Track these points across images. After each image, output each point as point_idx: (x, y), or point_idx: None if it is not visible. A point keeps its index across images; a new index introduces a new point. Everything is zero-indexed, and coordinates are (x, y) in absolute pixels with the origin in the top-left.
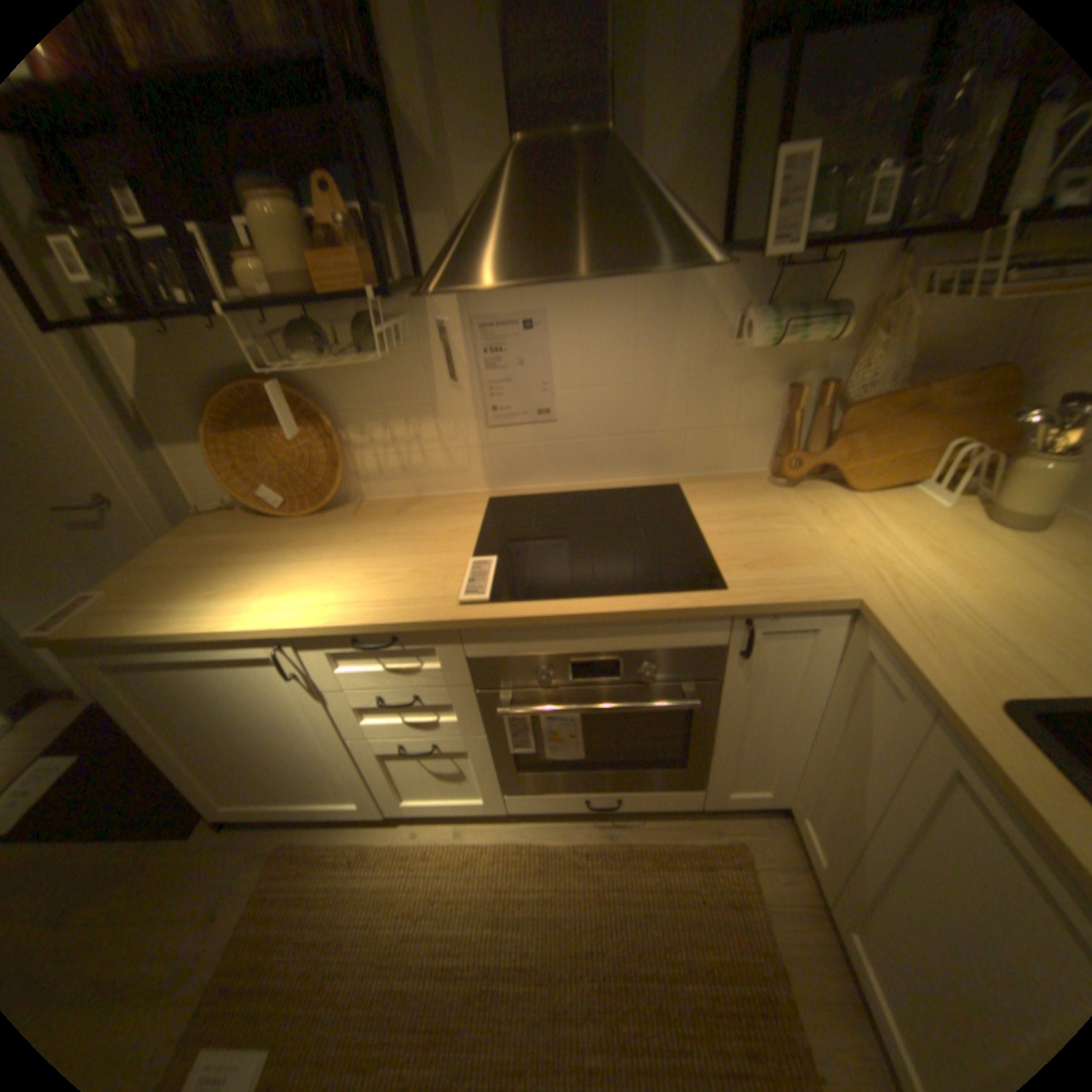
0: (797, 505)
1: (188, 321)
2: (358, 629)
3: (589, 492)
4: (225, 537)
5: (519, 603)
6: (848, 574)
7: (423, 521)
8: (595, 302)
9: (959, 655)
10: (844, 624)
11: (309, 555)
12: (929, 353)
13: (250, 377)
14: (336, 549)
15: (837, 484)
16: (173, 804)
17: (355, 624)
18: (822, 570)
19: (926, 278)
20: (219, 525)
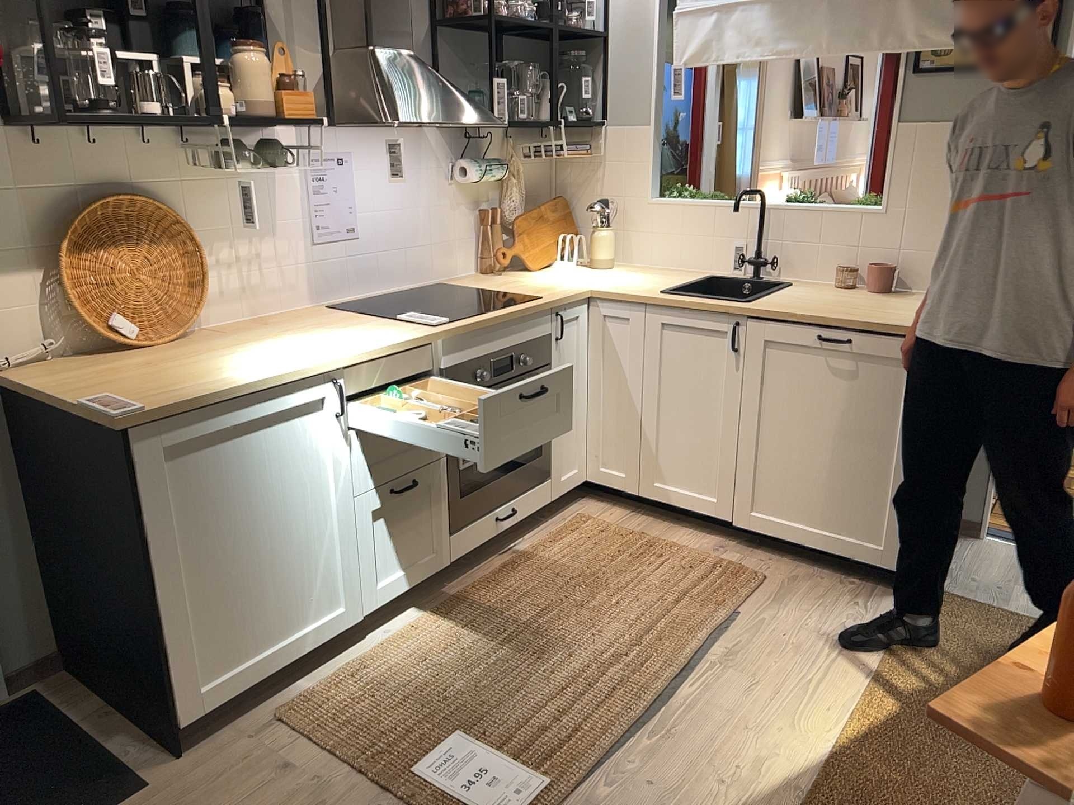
0: (516, 278)
1: (60, 140)
2: (393, 349)
3: (382, 300)
4: (125, 364)
5: (465, 319)
6: (576, 286)
7: (305, 322)
8: (378, 152)
9: (638, 289)
10: (587, 309)
11: (260, 346)
12: (526, 194)
13: (128, 197)
14: (274, 341)
15: (519, 271)
16: (71, 796)
17: (392, 344)
18: (566, 287)
19: (524, 151)
20: (82, 366)
